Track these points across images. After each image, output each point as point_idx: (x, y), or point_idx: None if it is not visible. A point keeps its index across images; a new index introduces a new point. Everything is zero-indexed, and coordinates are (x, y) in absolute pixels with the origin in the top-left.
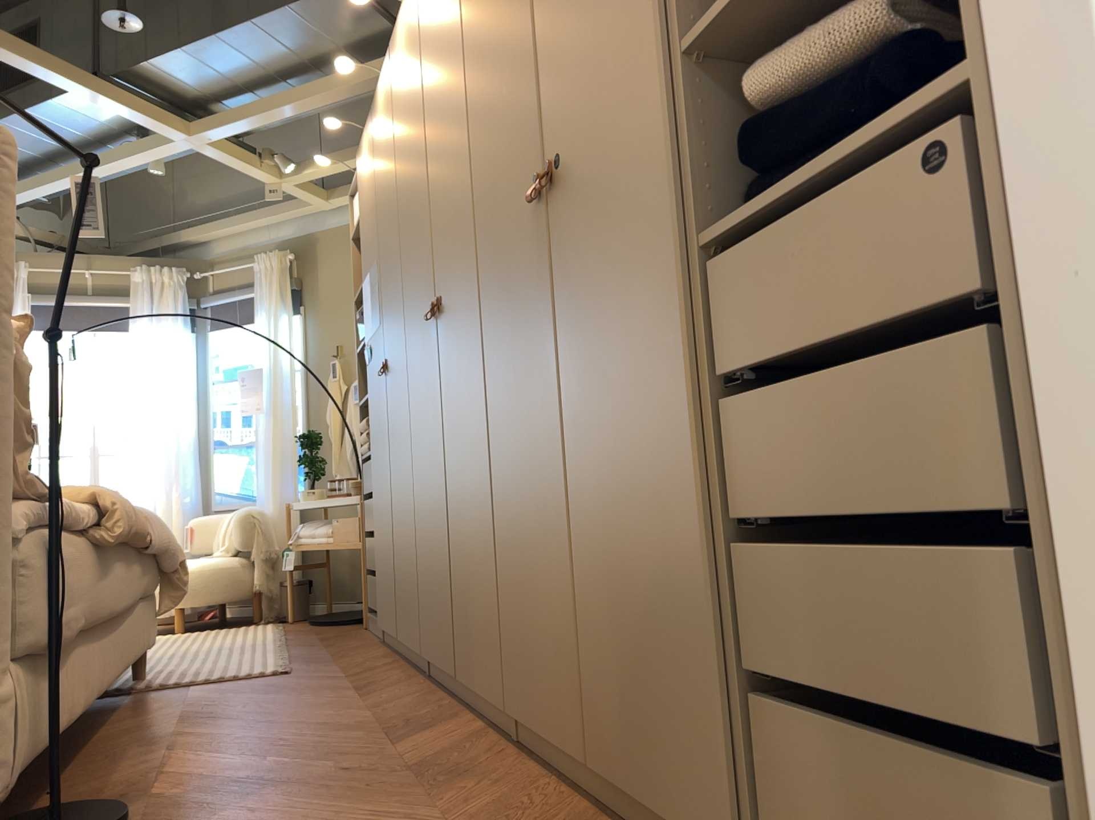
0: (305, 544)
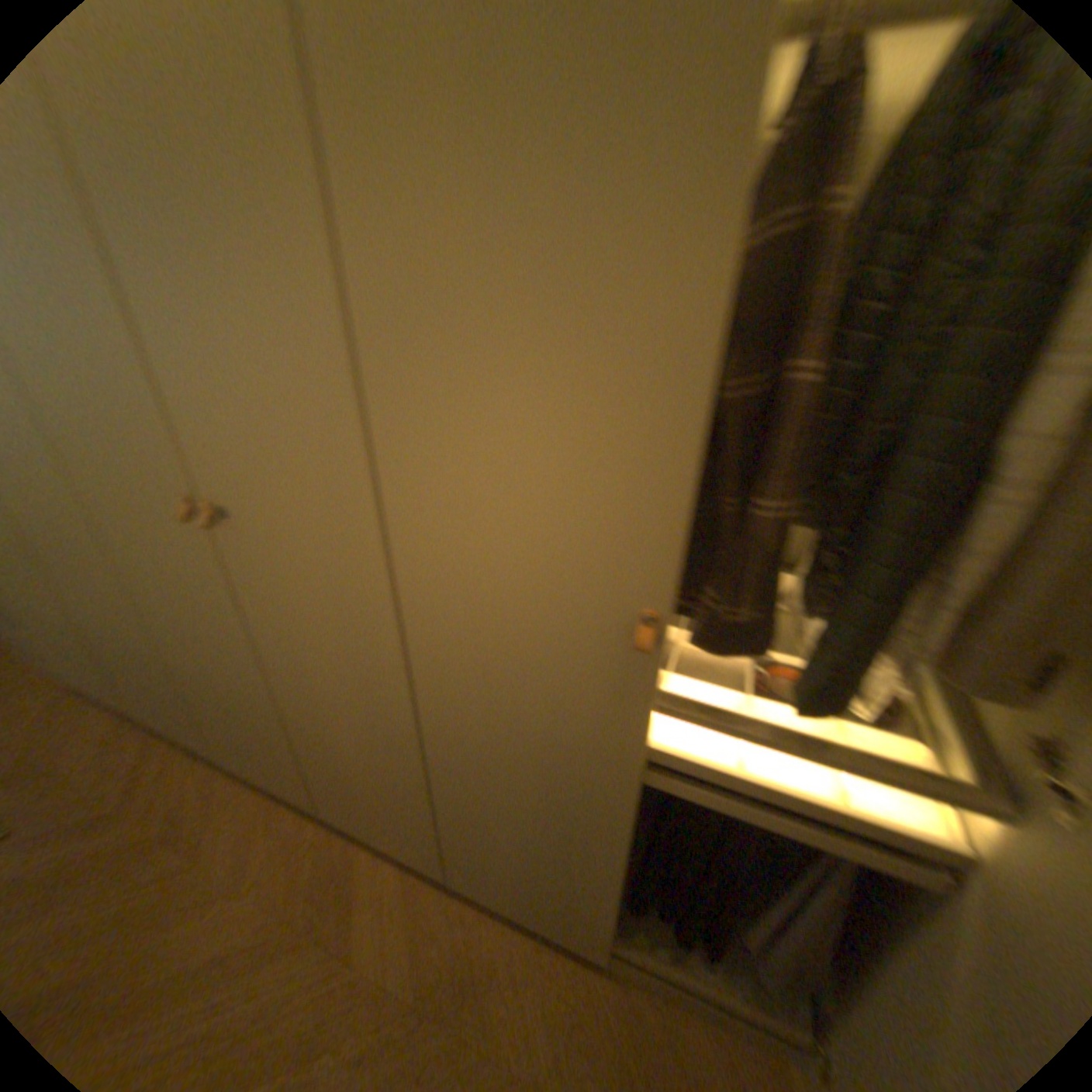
0: None
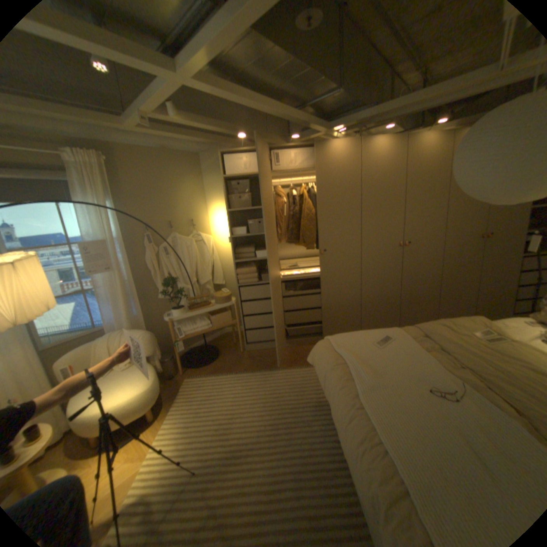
0: (185, 338)
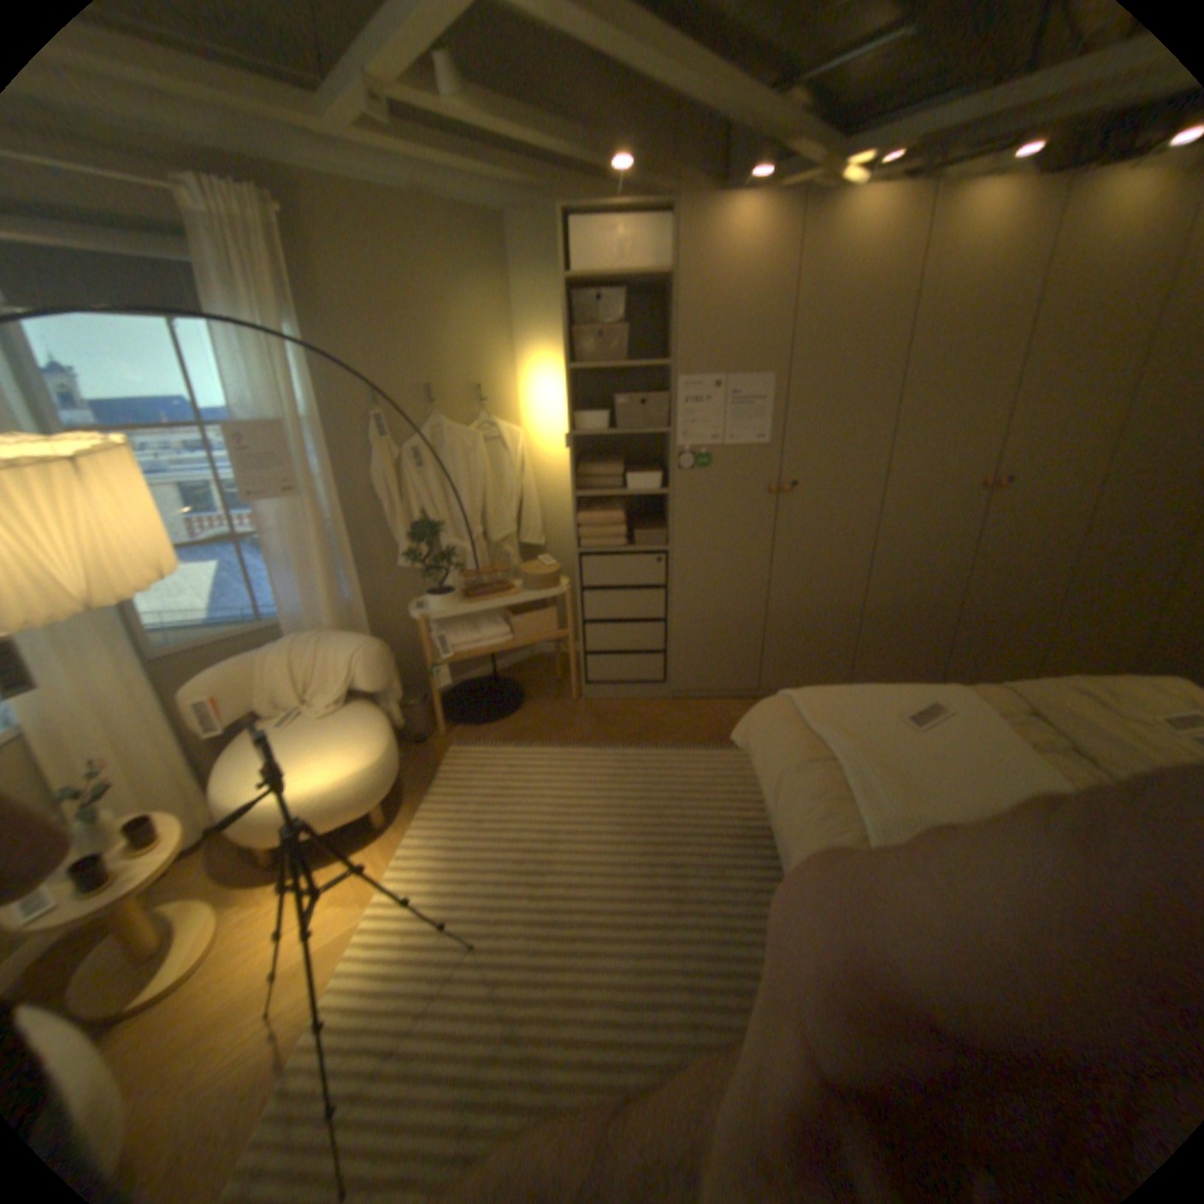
0: (458, 658)
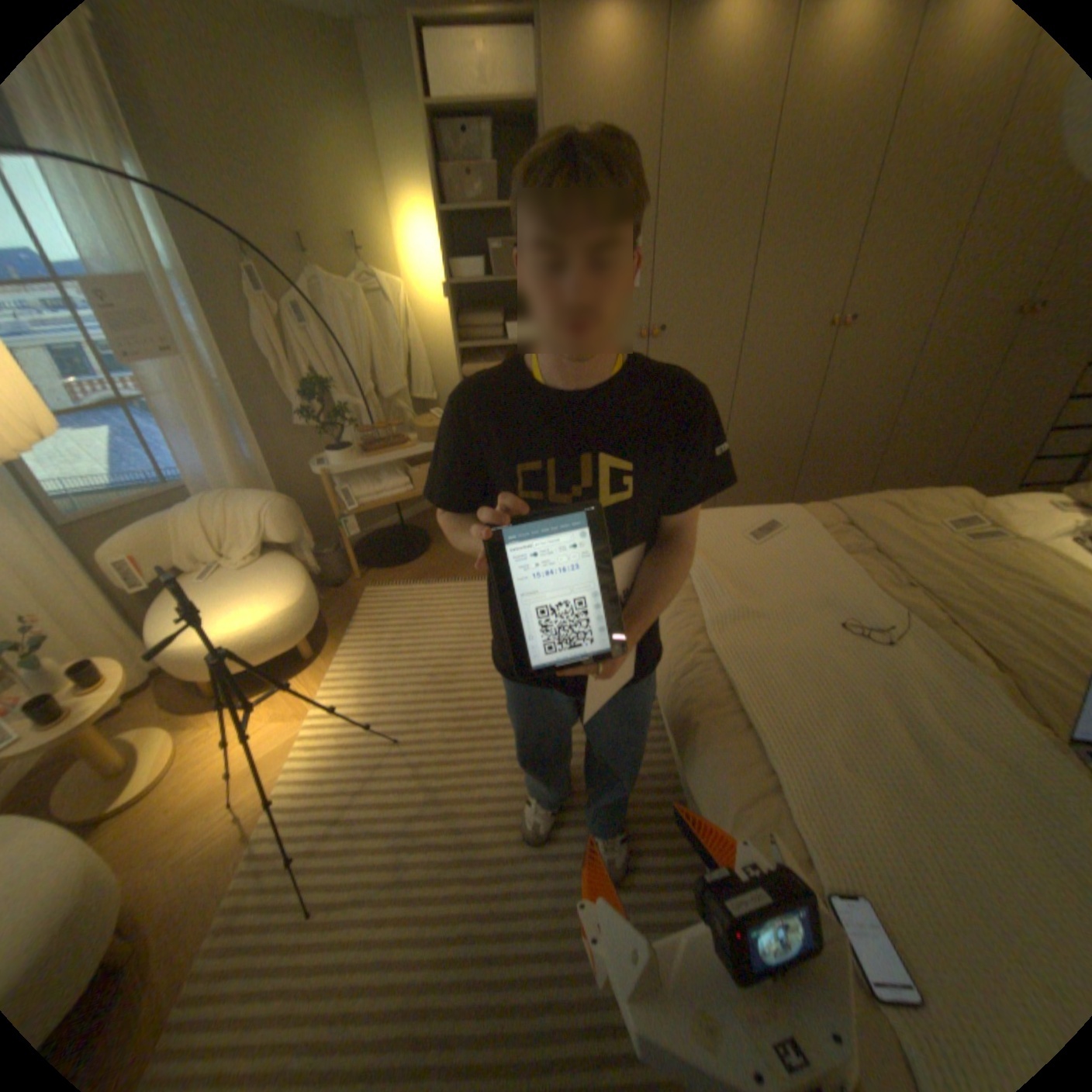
0: (359, 510)
